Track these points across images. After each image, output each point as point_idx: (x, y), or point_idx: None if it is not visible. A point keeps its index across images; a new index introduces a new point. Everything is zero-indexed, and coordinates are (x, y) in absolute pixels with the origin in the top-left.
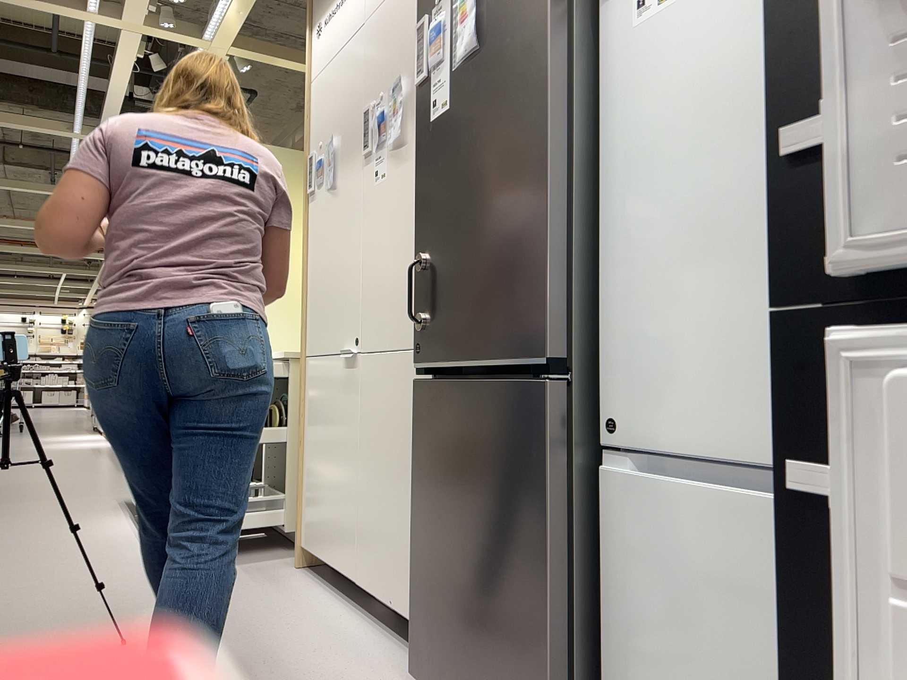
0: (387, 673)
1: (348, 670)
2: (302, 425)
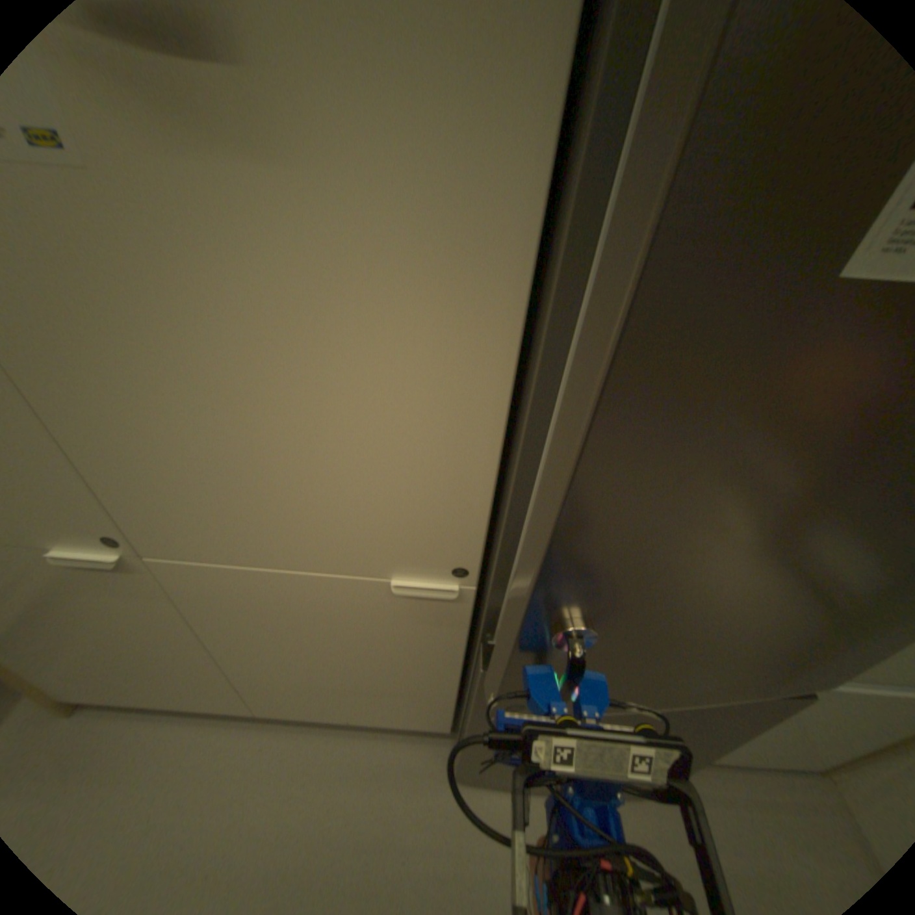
0: (406, 783)
1: (377, 820)
2: None
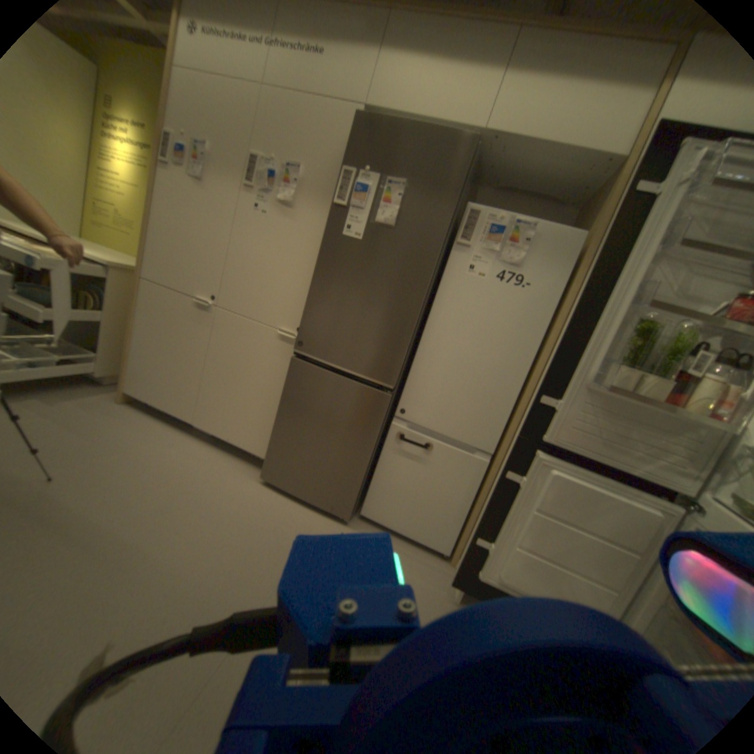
0: (238, 475)
1: (218, 476)
2: (131, 322)
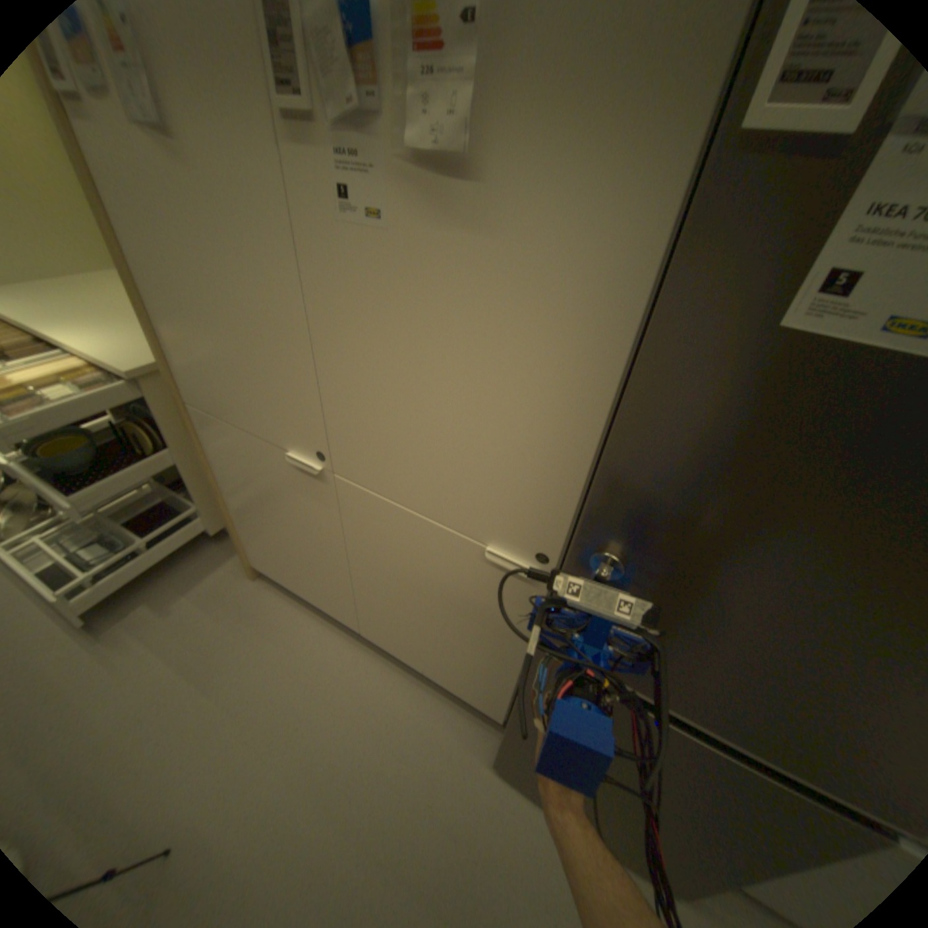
0: (453, 747)
1: (421, 761)
2: (210, 475)
